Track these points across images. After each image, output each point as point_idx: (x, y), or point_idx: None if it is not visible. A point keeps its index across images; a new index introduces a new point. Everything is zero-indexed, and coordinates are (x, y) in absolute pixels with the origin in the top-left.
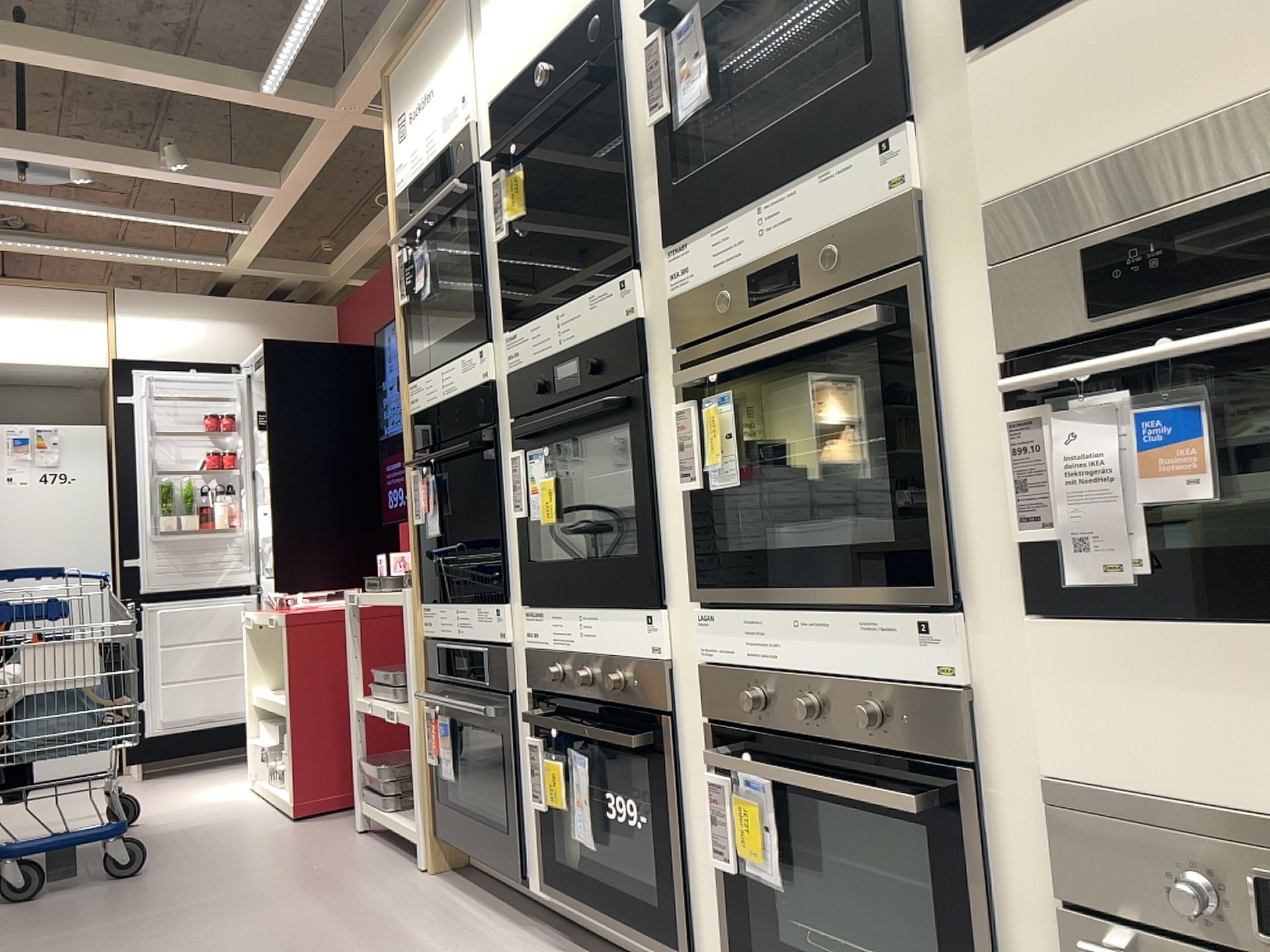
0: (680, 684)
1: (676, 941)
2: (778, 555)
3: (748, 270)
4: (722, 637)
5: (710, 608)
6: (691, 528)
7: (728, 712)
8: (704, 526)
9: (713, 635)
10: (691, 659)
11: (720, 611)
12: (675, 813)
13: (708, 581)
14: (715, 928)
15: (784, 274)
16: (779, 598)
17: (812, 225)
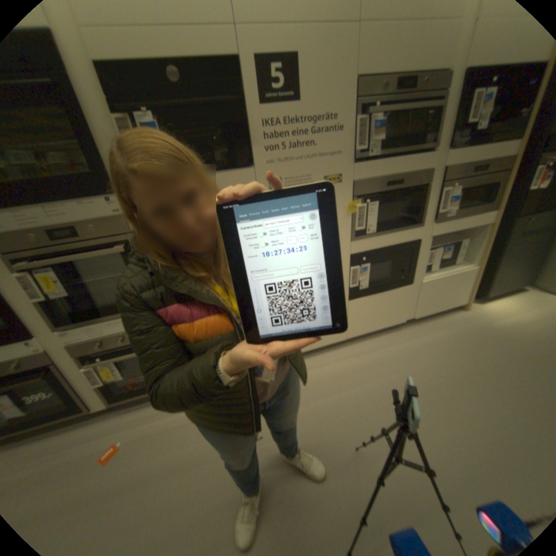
0: (51, 354)
1: (79, 411)
2: (90, 309)
3: (43, 228)
4: (72, 336)
5: (62, 331)
6: (39, 311)
7: (84, 353)
8: (49, 310)
9: (67, 337)
10: (55, 346)
11: (67, 330)
12: (66, 385)
13: (58, 324)
14: (94, 399)
15: (66, 231)
16: (98, 321)
17: (78, 218)
